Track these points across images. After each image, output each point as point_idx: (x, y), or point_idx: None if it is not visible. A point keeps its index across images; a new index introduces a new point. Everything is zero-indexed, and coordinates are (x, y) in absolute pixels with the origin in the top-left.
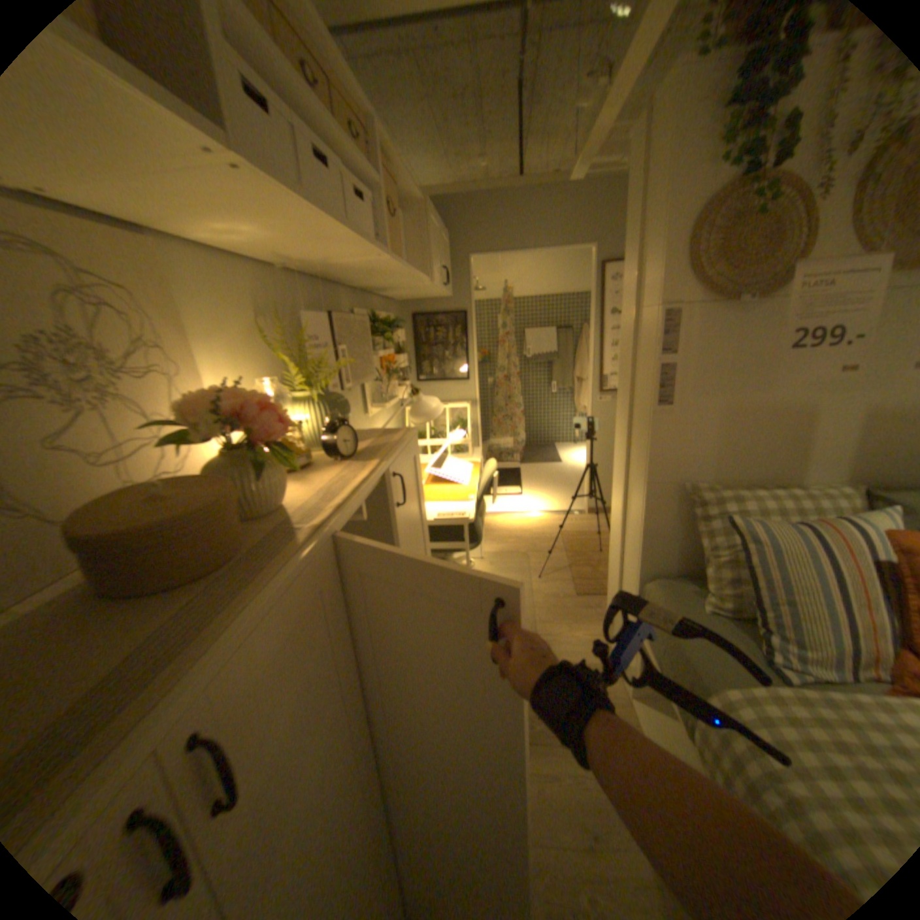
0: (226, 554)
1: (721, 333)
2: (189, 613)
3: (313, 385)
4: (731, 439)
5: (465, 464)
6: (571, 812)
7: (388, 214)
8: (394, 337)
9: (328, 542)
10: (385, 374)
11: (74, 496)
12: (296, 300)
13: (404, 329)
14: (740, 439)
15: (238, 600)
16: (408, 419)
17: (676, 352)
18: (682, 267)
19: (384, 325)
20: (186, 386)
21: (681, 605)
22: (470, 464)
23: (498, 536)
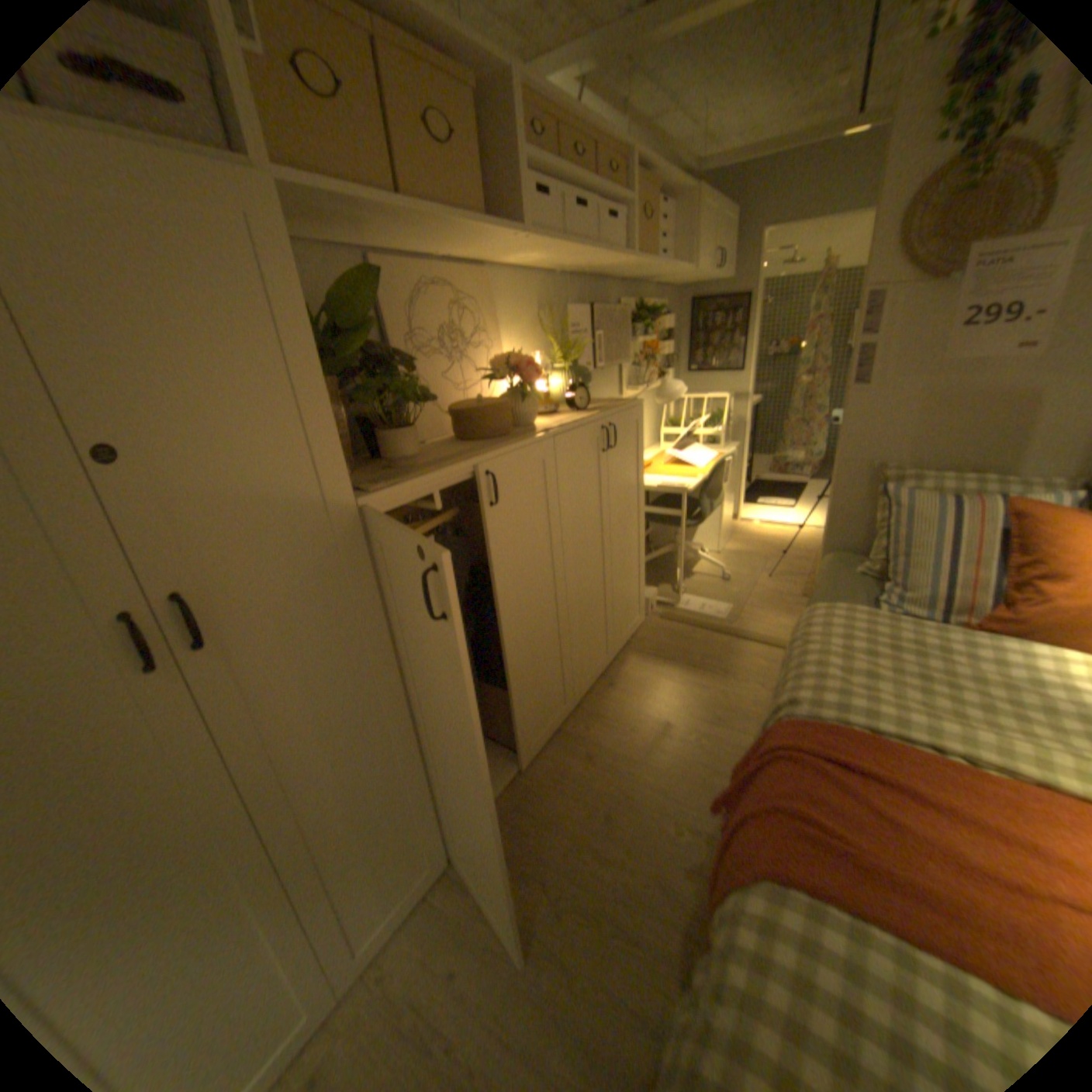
0: (503, 432)
1: (929, 313)
2: (488, 445)
3: (566, 361)
4: (932, 422)
5: (710, 454)
6: (708, 706)
7: (653, 213)
8: (661, 325)
9: (550, 440)
10: (644, 362)
11: (448, 402)
12: (568, 298)
13: (680, 317)
14: (943, 422)
15: (505, 443)
16: (665, 409)
17: (877, 333)
18: (891, 250)
19: (648, 314)
20: (494, 356)
21: (838, 567)
22: (716, 455)
23: (745, 540)
